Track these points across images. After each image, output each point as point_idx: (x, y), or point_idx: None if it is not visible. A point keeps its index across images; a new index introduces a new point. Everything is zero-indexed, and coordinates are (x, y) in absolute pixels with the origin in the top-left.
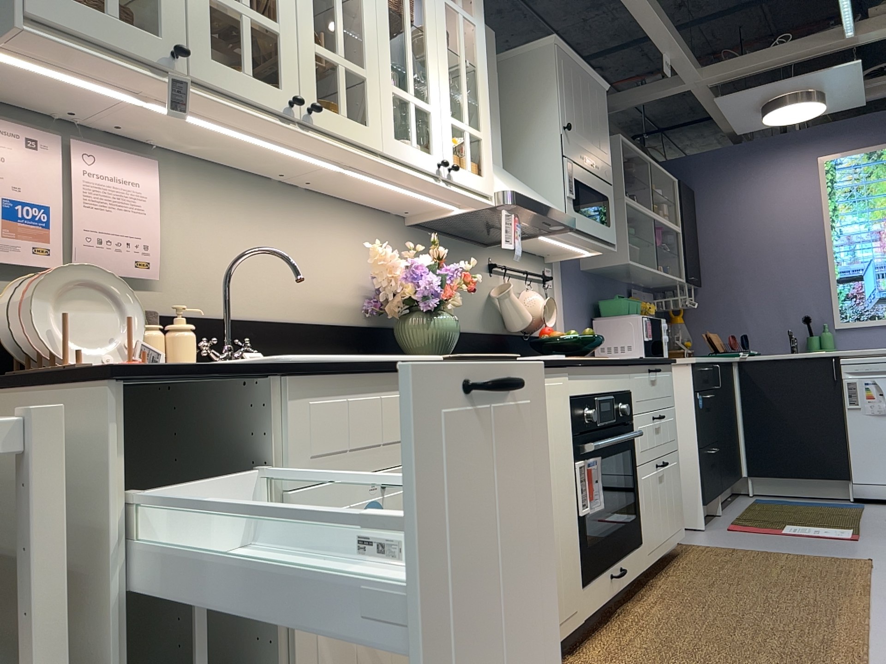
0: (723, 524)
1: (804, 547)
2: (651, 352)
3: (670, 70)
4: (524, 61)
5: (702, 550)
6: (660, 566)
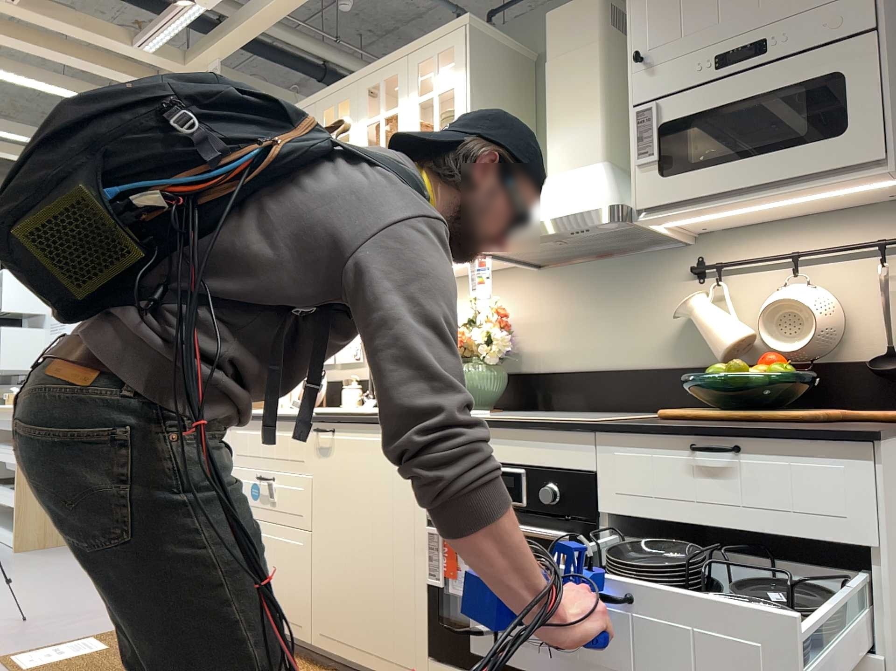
0: None
1: None
2: None
3: None
4: None
5: None
6: None
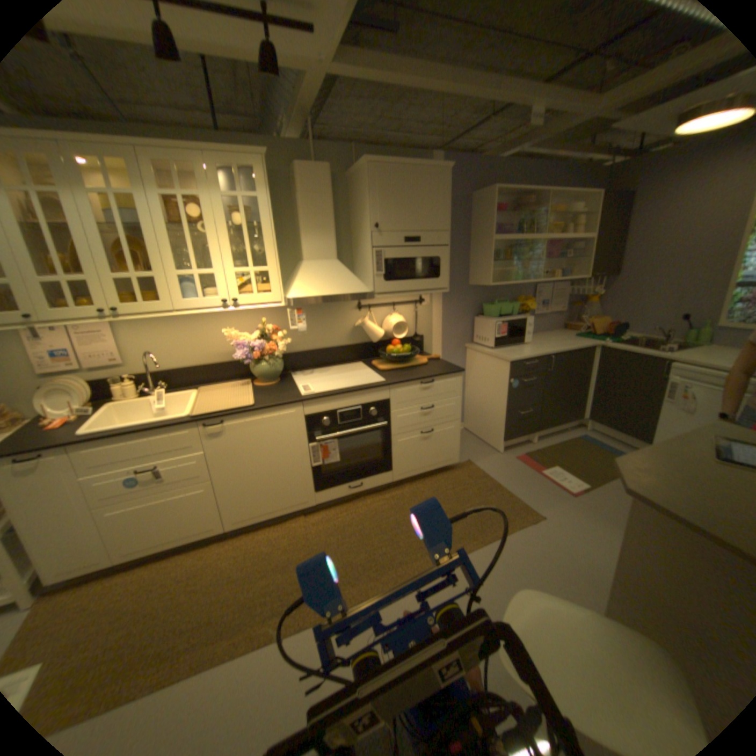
0: (521, 454)
1: (527, 492)
2: (501, 345)
3: (540, 119)
4: (359, 174)
5: (469, 472)
6: (429, 475)
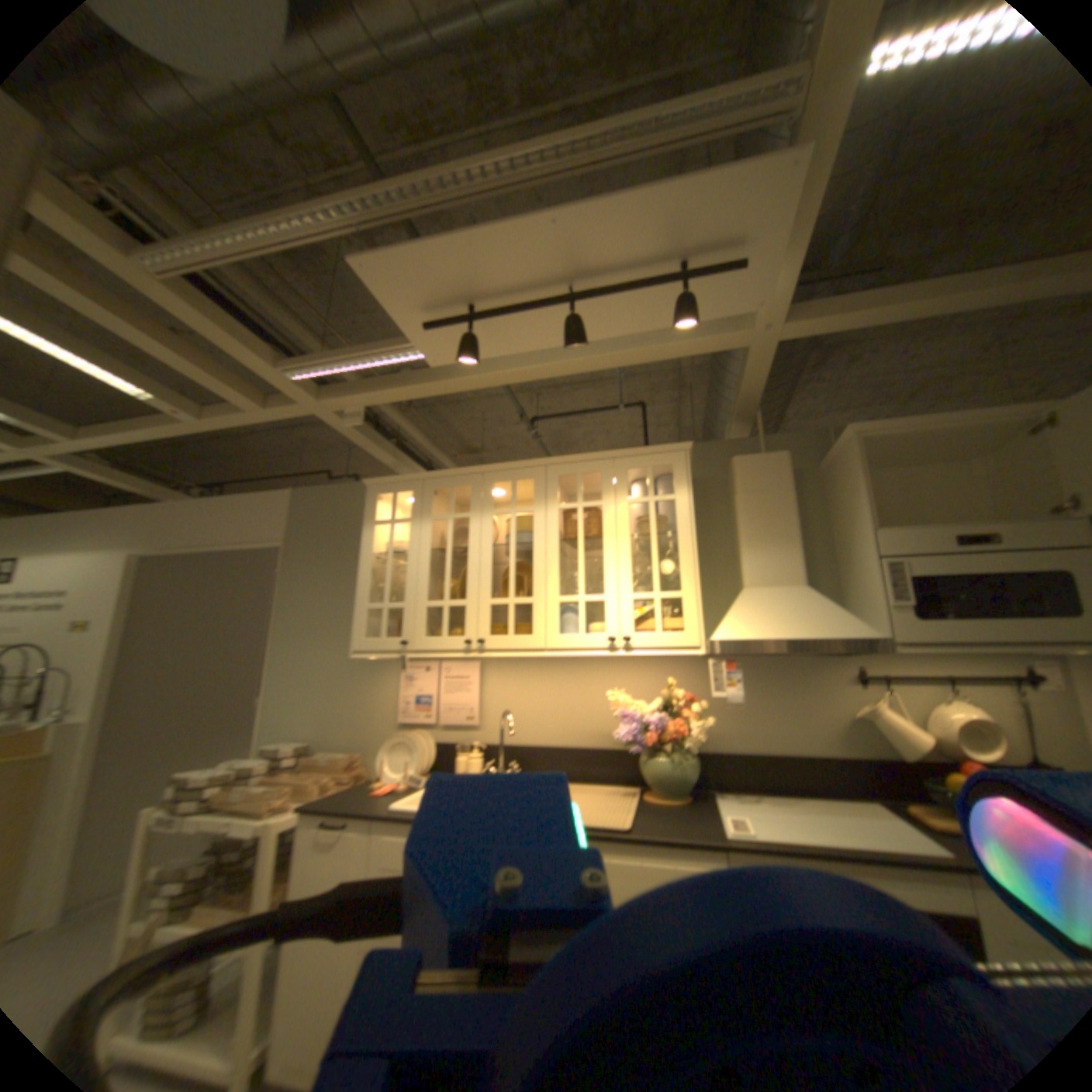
0: None
1: None
2: None
3: None
4: (842, 453)
5: None
6: None
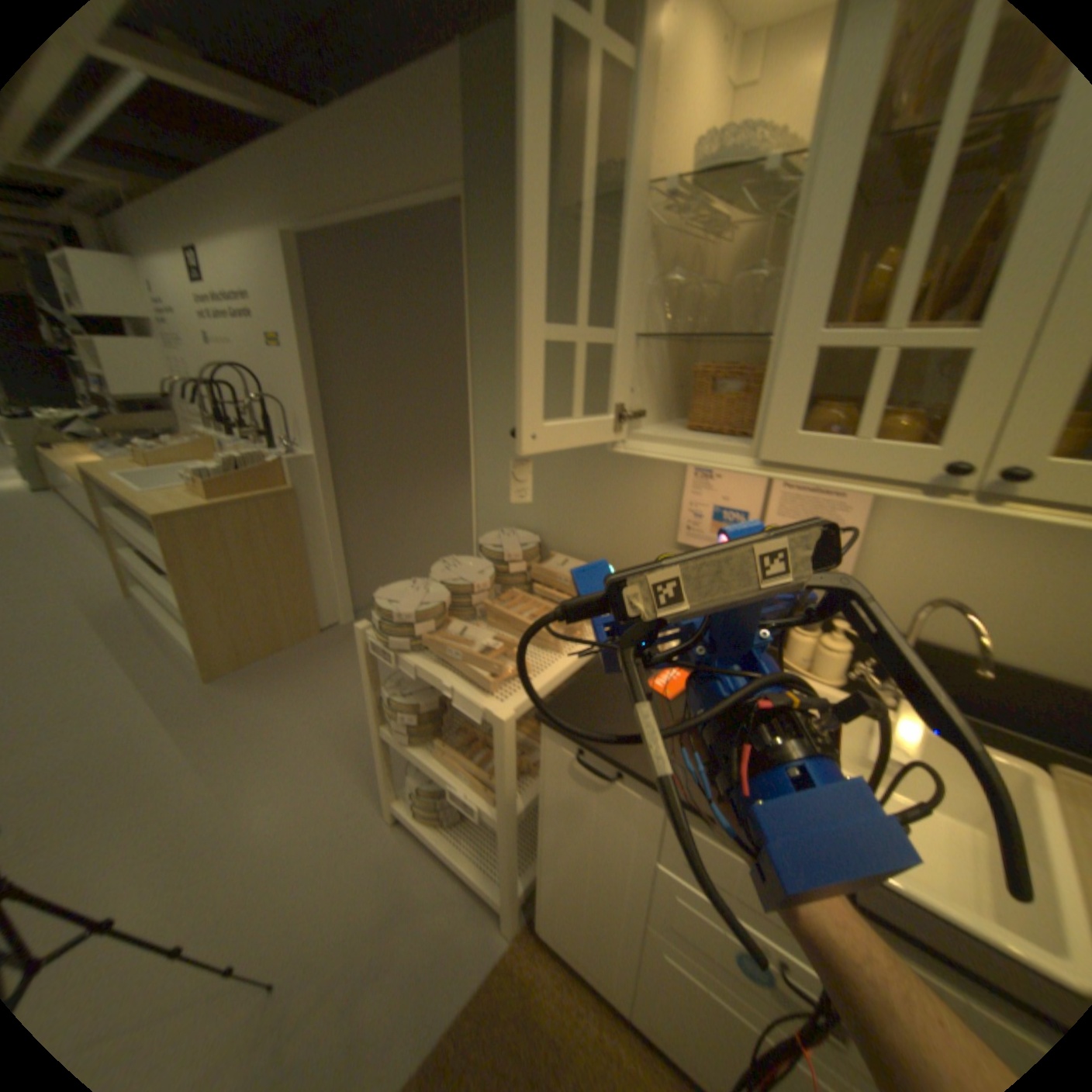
0: None
1: None
2: None
3: None
4: None
5: None
6: None
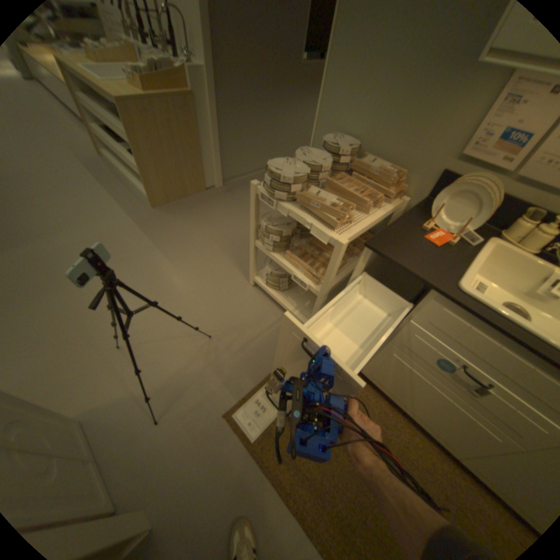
0: None
1: None
2: None
3: None
4: None
5: None
6: None
